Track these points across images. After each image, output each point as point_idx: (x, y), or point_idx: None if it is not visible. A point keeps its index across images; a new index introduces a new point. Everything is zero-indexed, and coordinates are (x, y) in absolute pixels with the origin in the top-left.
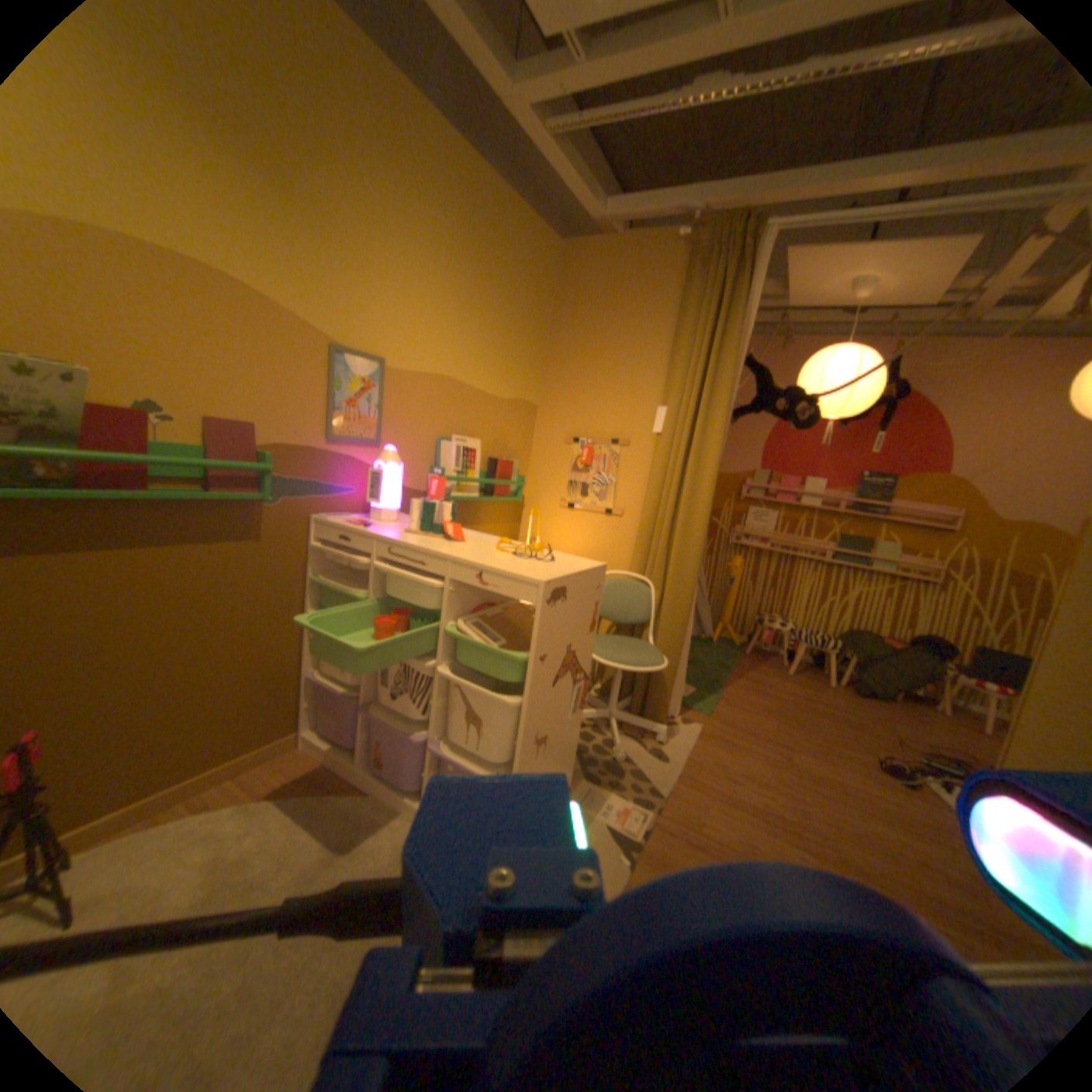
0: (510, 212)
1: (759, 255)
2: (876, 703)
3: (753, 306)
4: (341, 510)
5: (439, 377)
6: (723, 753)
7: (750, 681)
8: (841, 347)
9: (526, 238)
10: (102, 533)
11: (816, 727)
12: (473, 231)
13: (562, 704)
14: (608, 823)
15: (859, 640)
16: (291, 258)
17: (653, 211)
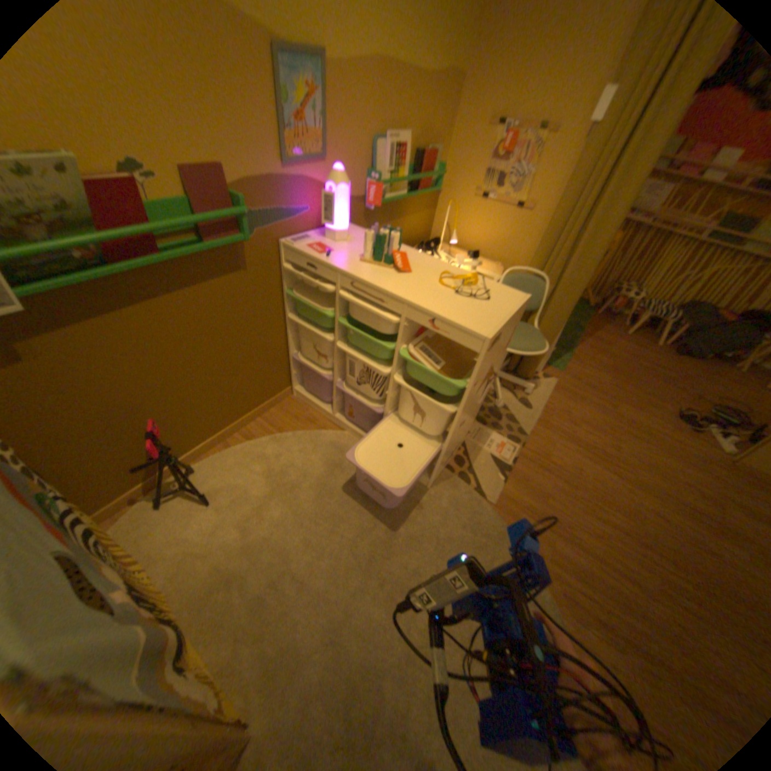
0: None
1: None
2: (689, 359)
3: None
4: (300, 229)
5: (375, 59)
6: (569, 401)
7: (596, 340)
8: None
9: None
10: (137, 288)
11: (639, 380)
12: None
13: (477, 398)
14: (491, 451)
15: (697, 309)
16: None
17: None
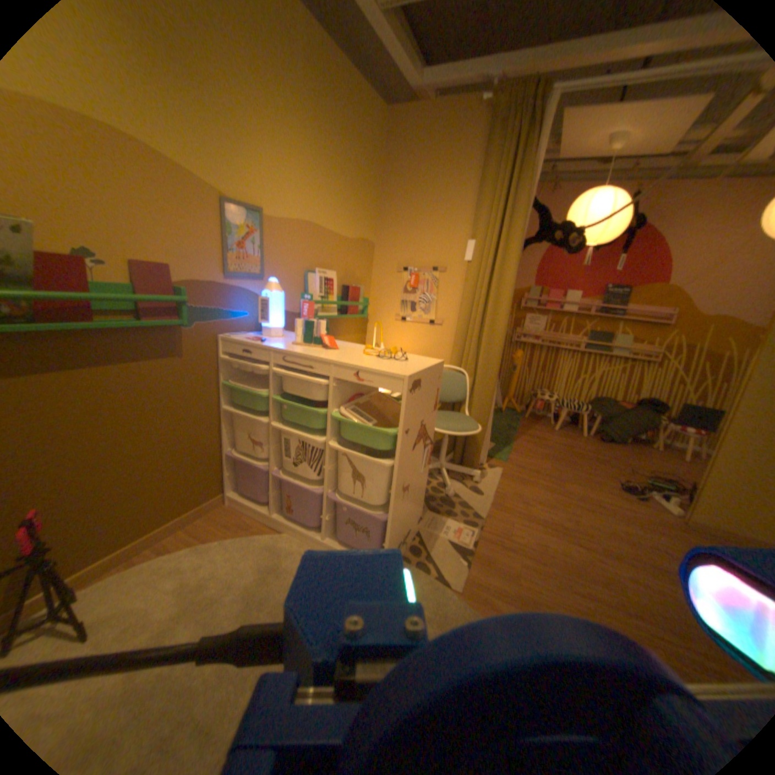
0: (350, 82)
1: (546, 115)
2: (613, 445)
3: (540, 158)
4: (240, 330)
5: (304, 222)
6: (518, 486)
7: (530, 437)
8: (601, 190)
9: (362, 105)
10: (62, 356)
11: (577, 464)
12: (322, 98)
13: (417, 462)
14: (449, 538)
15: (602, 404)
16: (183, 122)
17: (461, 80)
